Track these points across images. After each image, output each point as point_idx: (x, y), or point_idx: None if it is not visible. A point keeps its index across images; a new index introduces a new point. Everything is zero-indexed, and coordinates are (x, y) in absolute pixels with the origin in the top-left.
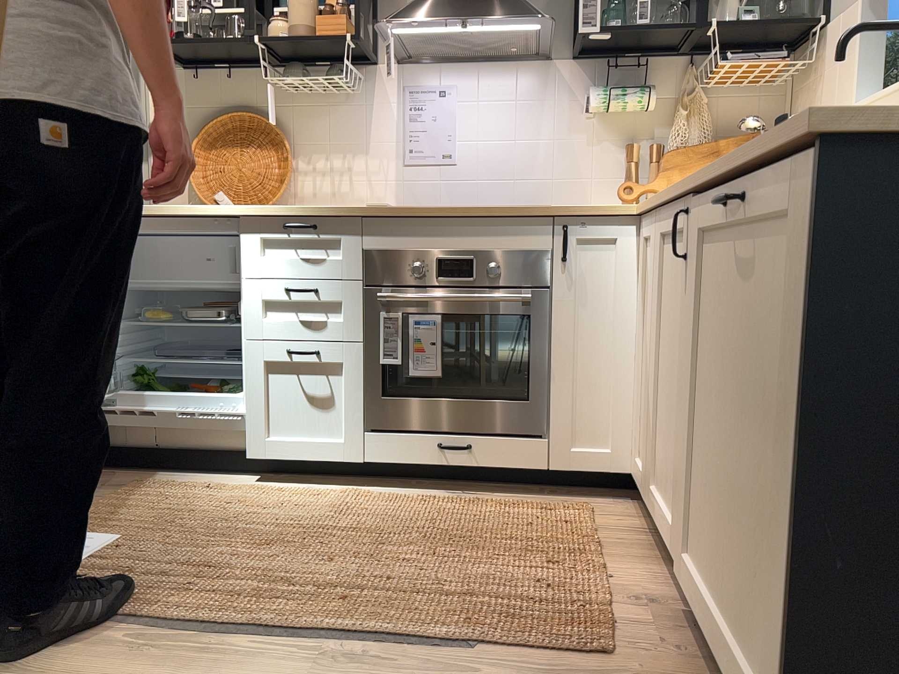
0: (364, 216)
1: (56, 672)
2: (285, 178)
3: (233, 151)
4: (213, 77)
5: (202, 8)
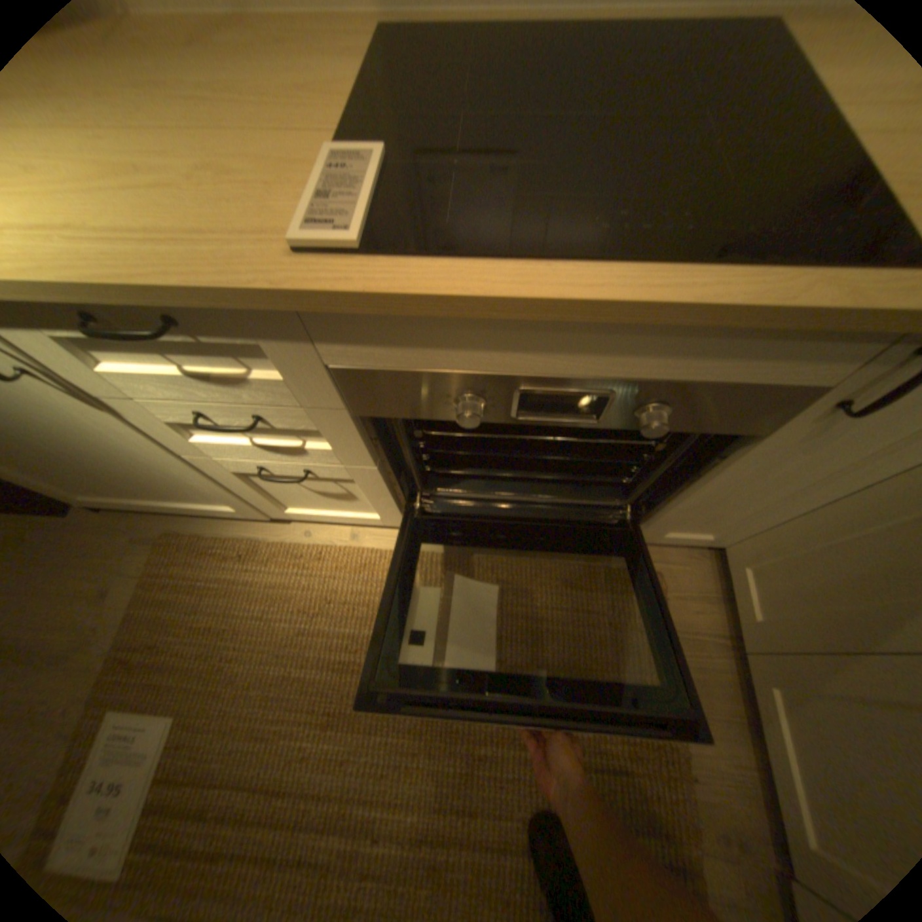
0: (301, 305)
1: None
2: None
3: None
4: None
5: None
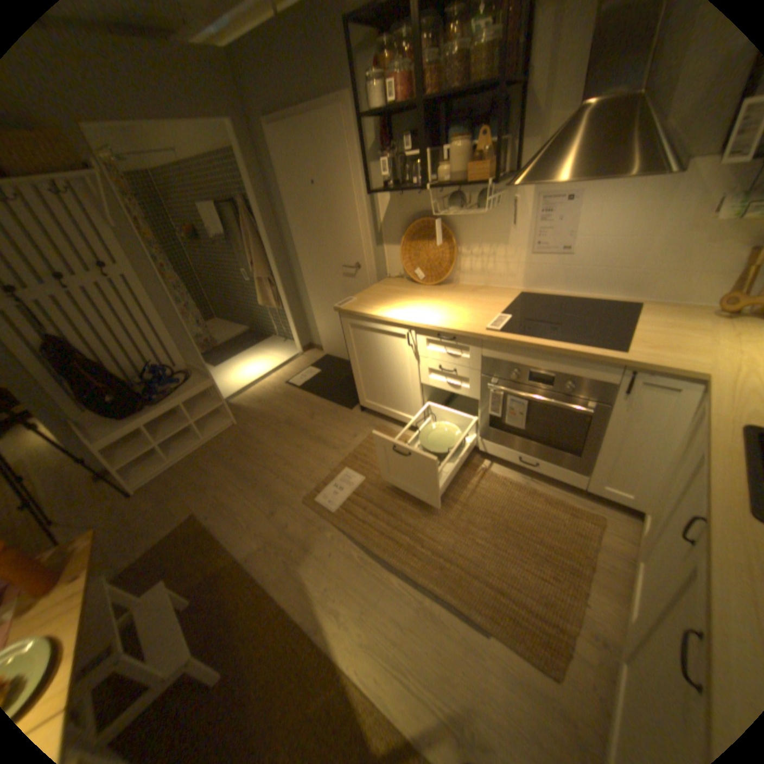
0: (483, 338)
1: (333, 563)
2: (452, 261)
3: (424, 242)
4: (411, 191)
5: (401, 143)
